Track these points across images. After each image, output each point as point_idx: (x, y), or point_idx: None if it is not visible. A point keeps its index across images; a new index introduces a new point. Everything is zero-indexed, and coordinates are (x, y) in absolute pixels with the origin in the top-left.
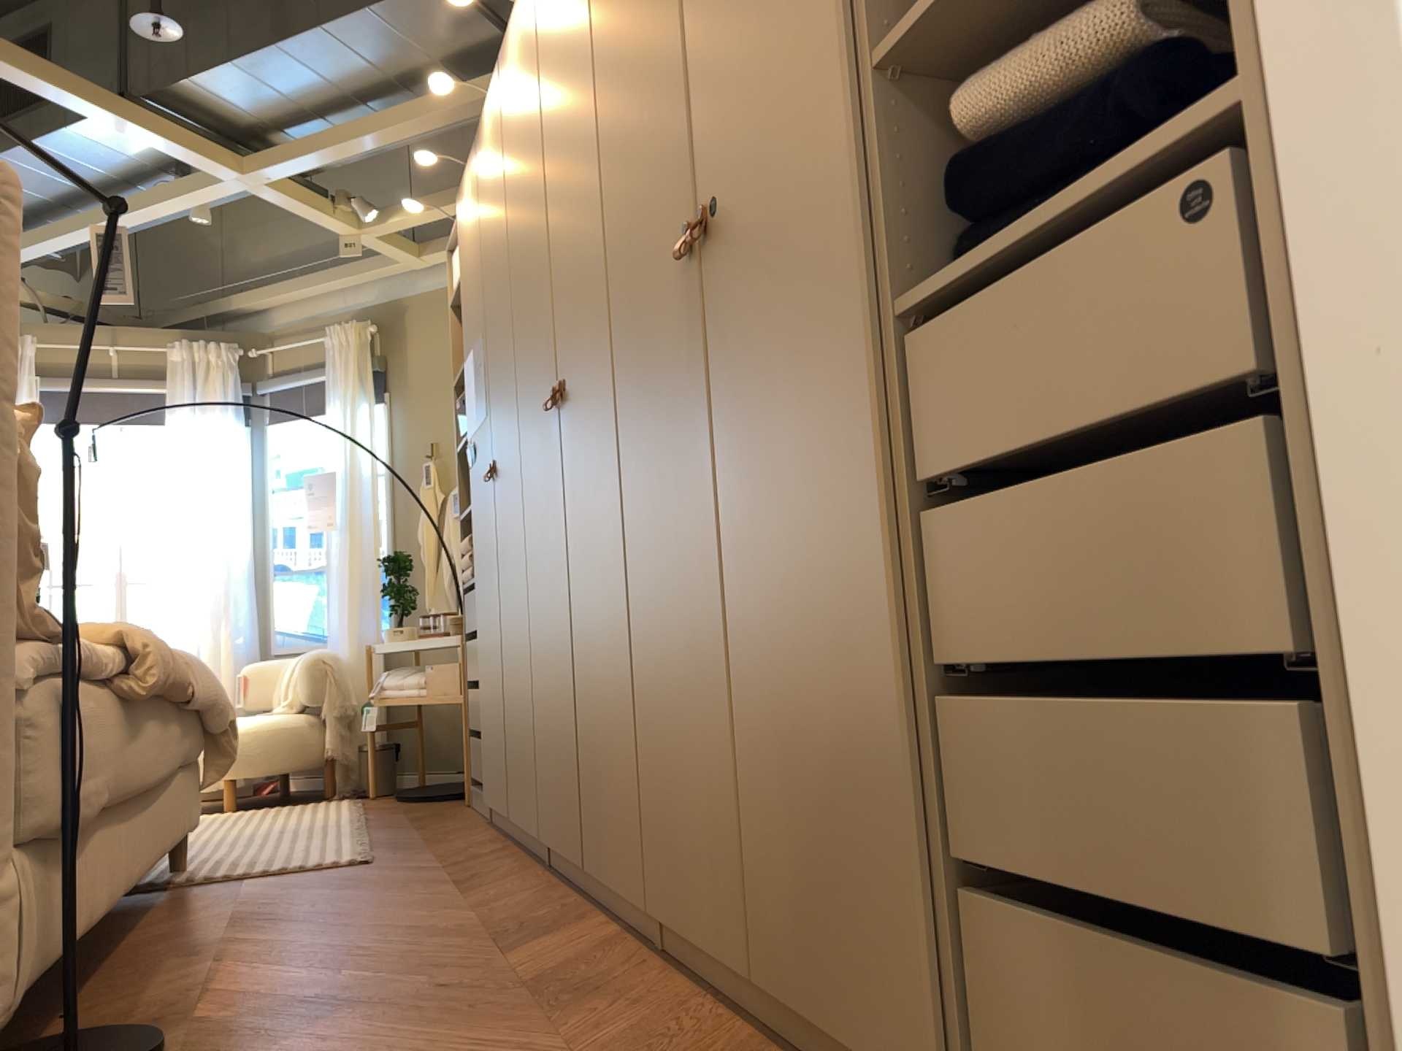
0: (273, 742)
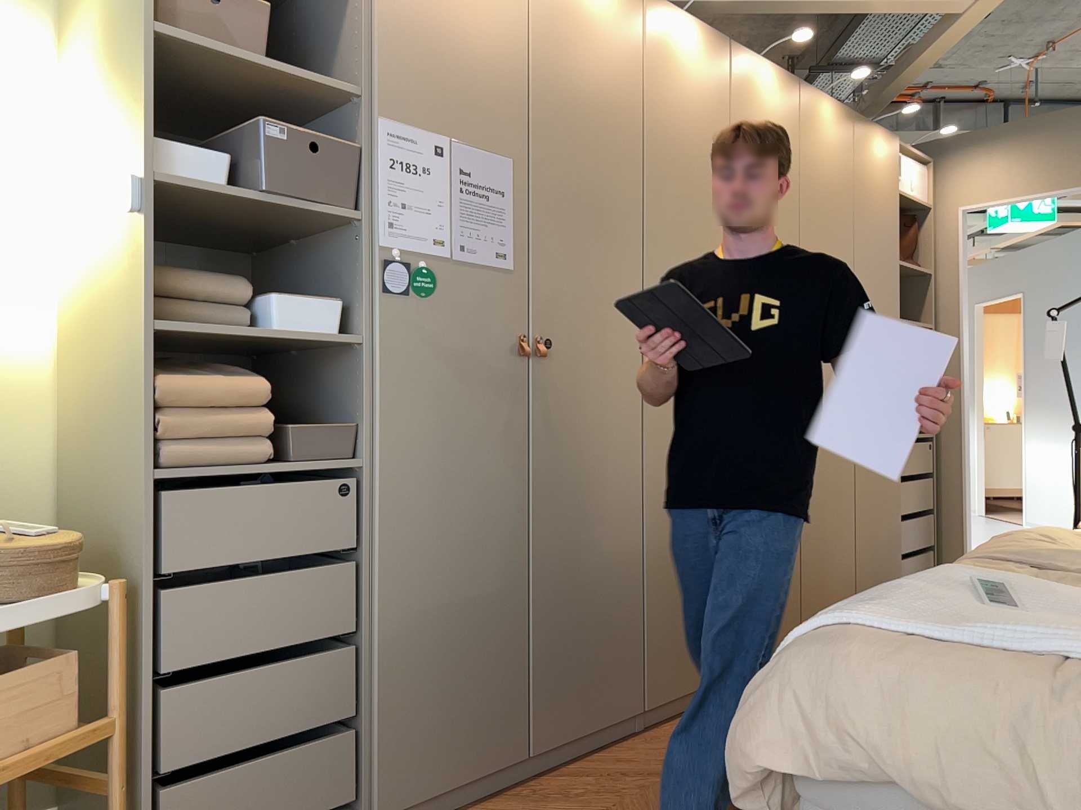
0: None
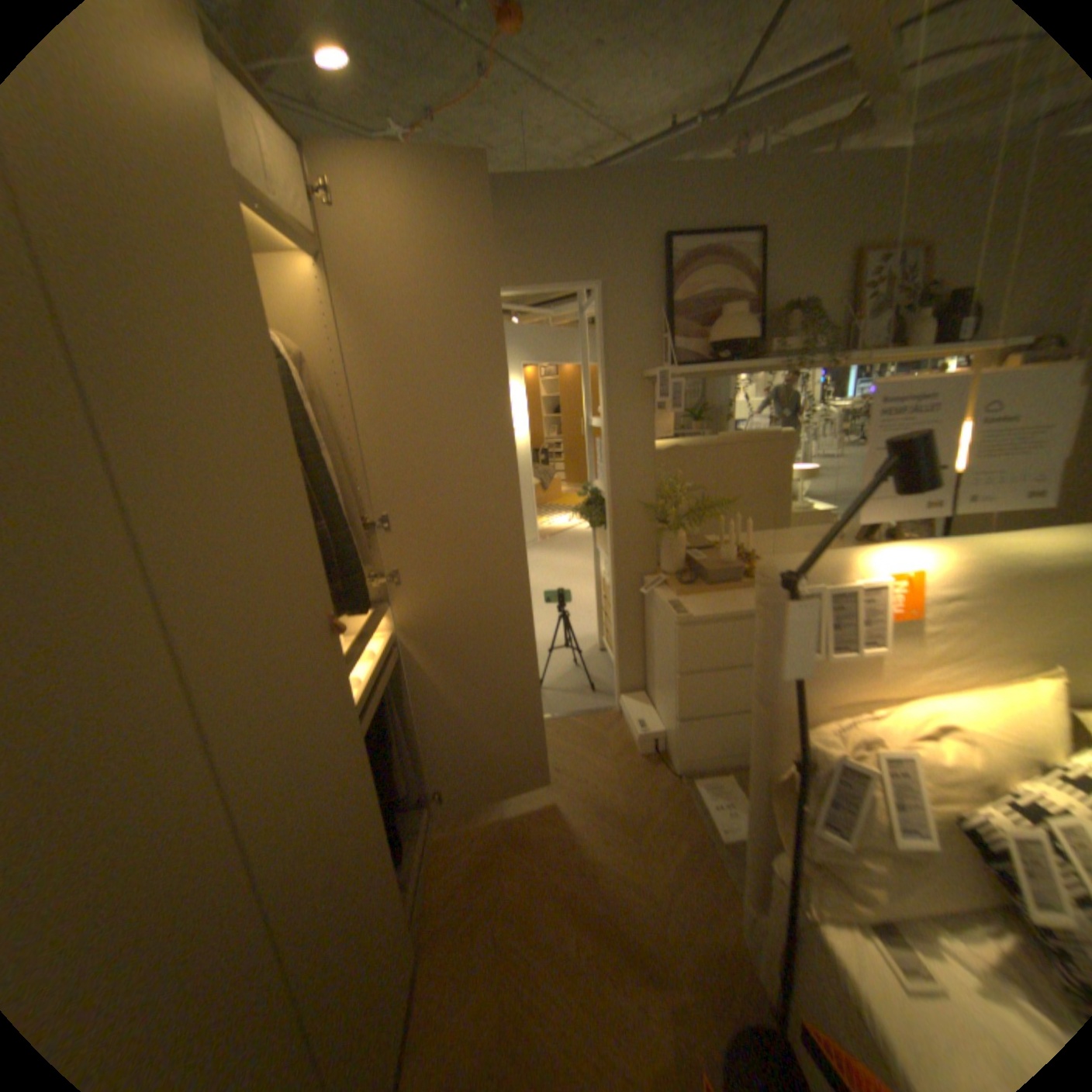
0: None
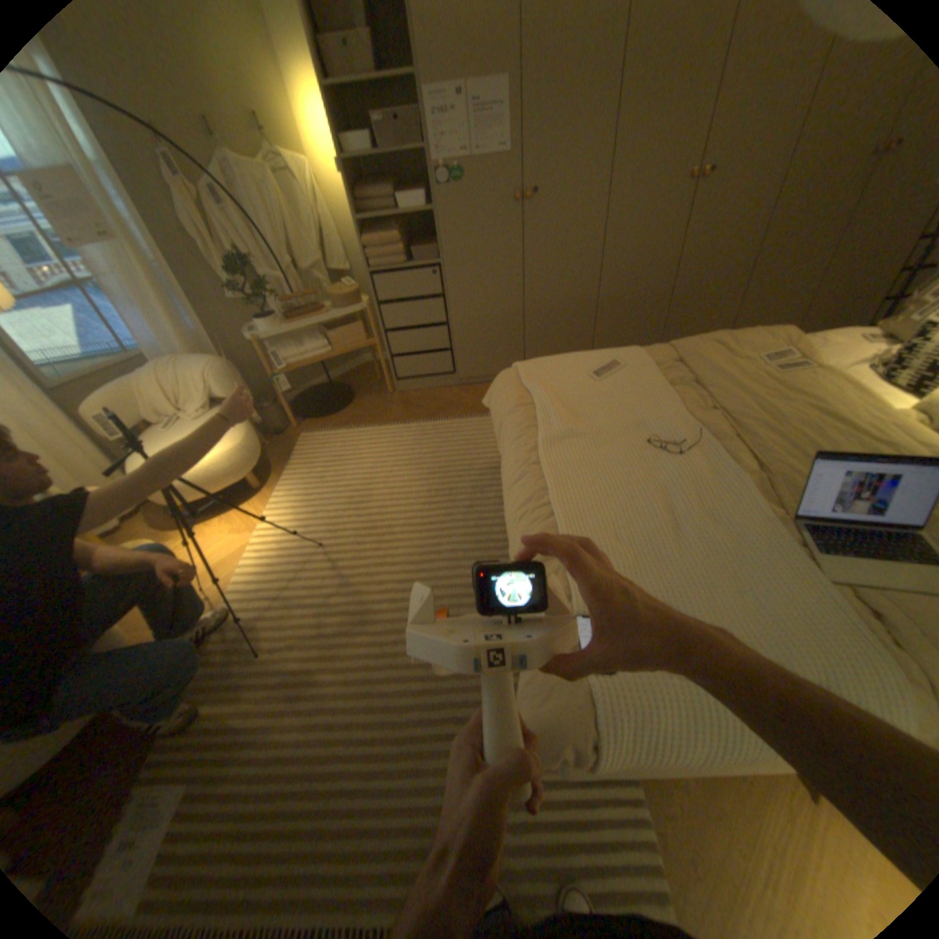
0: (254, 438)
